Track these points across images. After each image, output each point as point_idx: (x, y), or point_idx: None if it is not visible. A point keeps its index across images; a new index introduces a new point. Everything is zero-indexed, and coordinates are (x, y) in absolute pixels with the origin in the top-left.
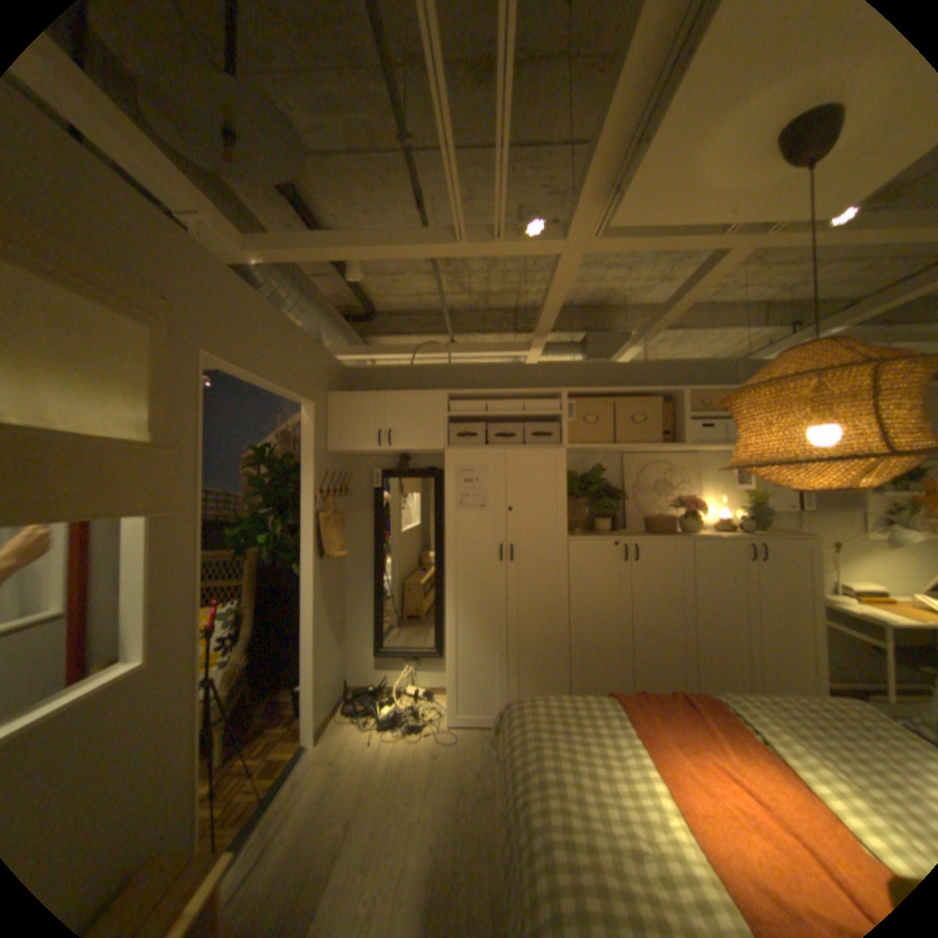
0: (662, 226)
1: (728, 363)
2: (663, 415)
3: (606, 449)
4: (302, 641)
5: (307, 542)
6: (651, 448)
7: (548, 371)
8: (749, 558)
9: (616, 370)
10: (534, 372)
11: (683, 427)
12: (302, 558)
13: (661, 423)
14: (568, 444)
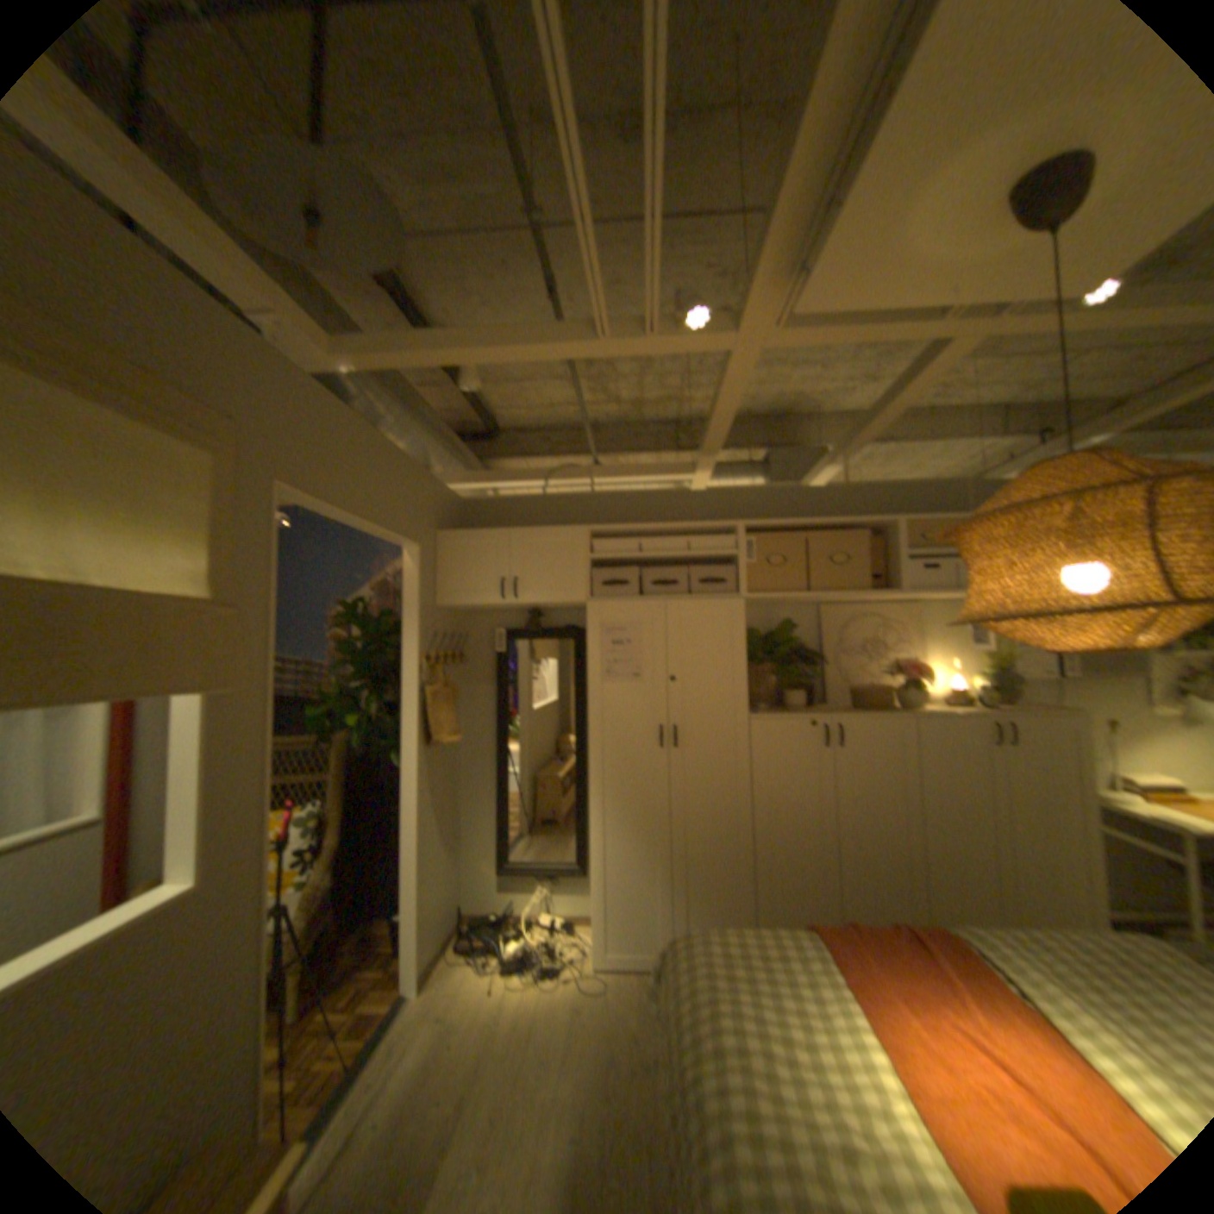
0: (861, 310)
1: (955, 484)
2: (871, 553)
3: (797, 598)
4: (402, 853)
5: (409, 723)
6: (857, 596)
7: (719, 498)
8: (992, 741)
9: (808, 495)
10: (701, 499)
11: (898, 568)
12: (403, 744)
13: (868, 563)
14: (746, 593)
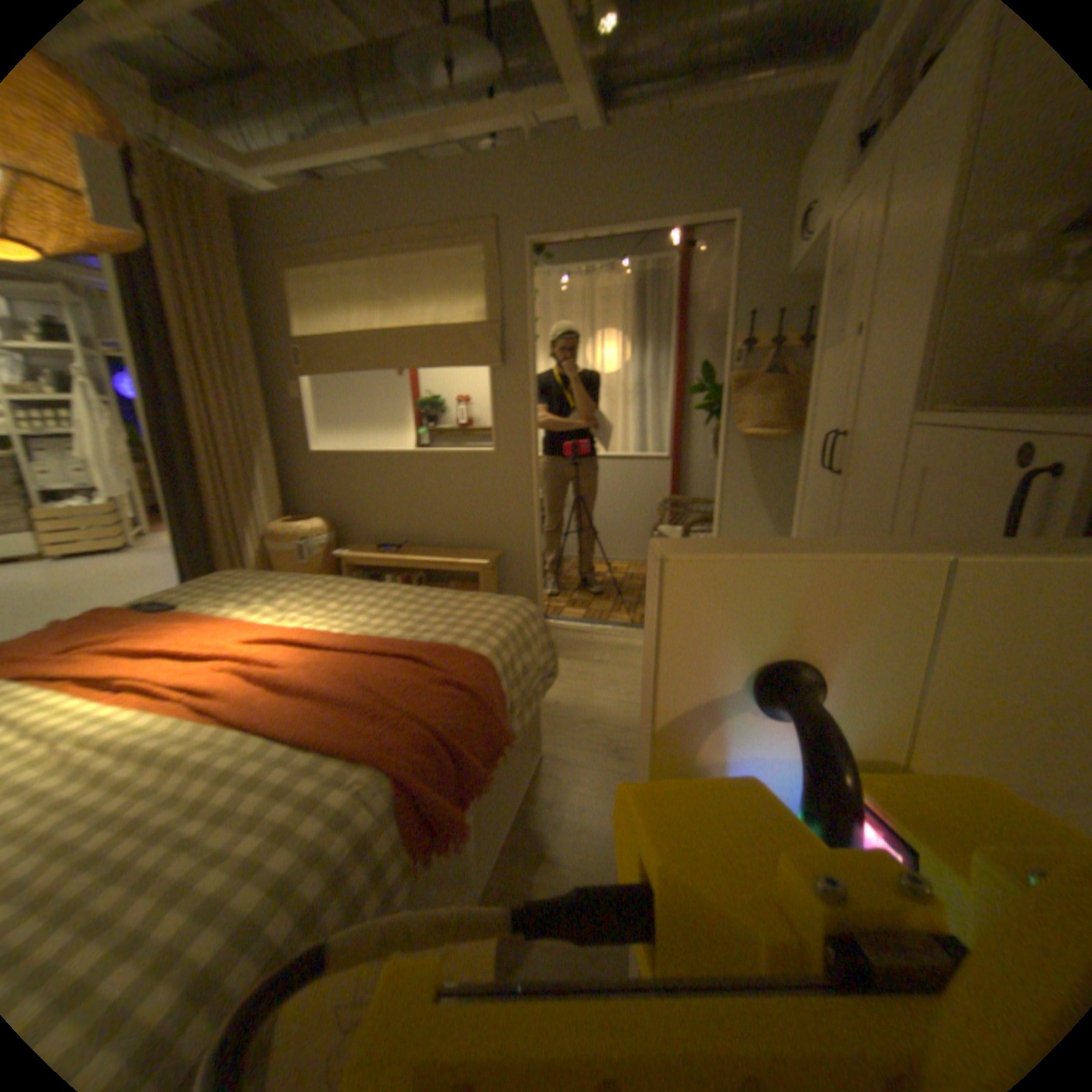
0: None
1: None
2: None
3: None
4: (715, 524)
5: (725, 407)
6: None
7: None
8: None
9: None
10: None
11: None
12: (723, 428)
13: None
14: None
